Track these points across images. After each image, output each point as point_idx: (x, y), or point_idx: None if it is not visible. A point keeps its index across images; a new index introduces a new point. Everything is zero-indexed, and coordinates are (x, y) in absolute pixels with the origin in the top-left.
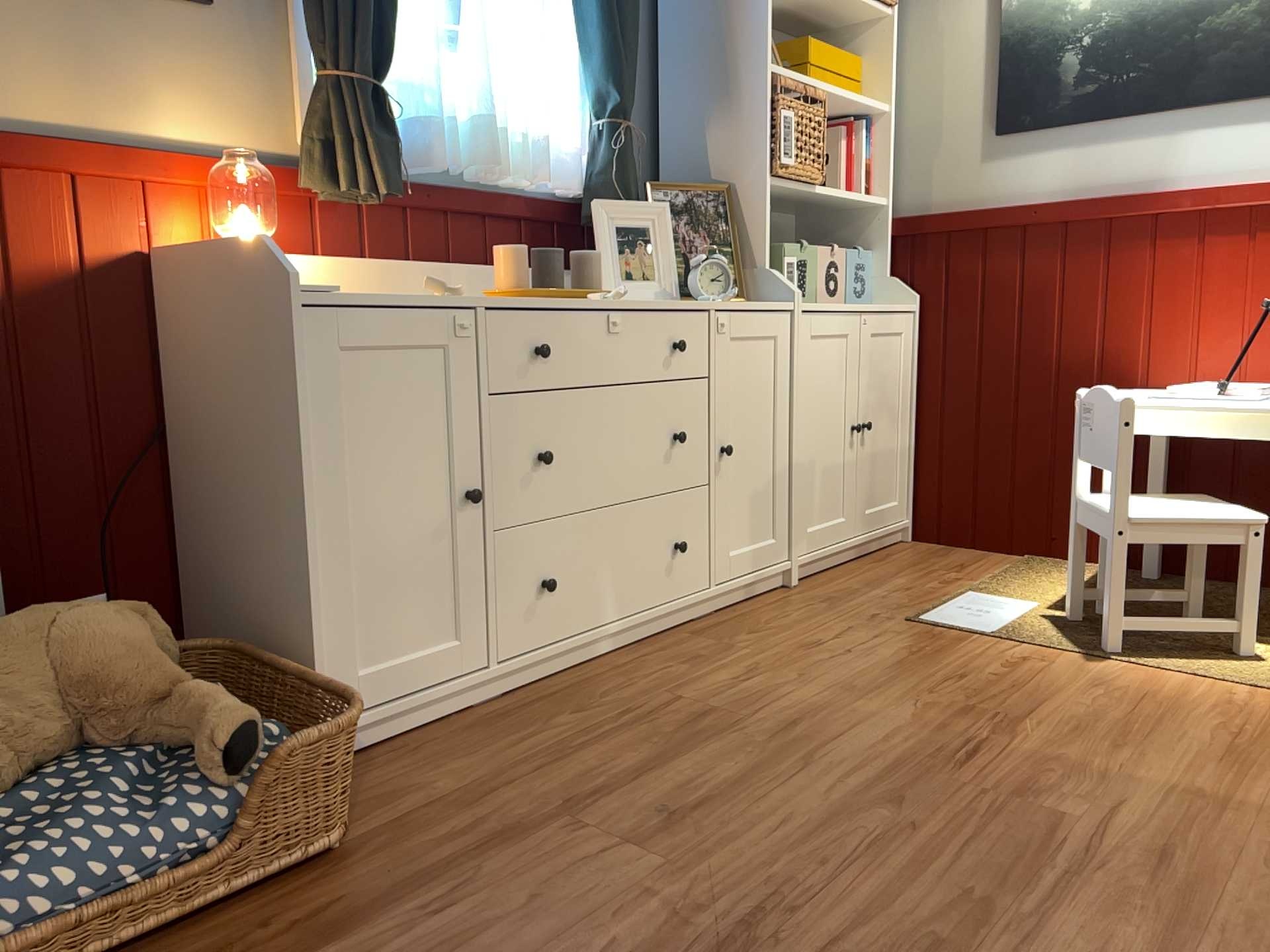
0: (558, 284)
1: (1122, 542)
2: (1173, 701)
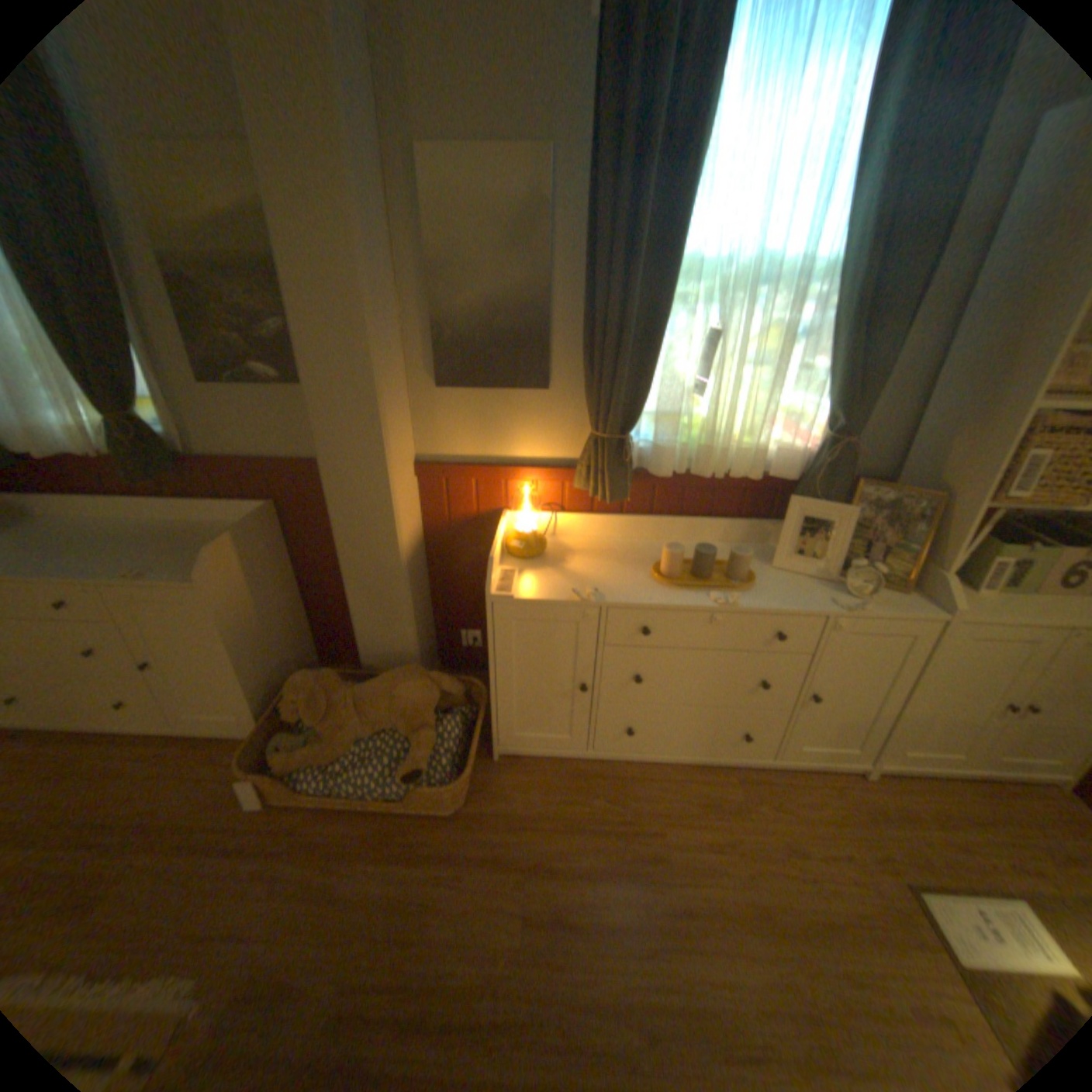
0: (706, 571)
1: None
2: None
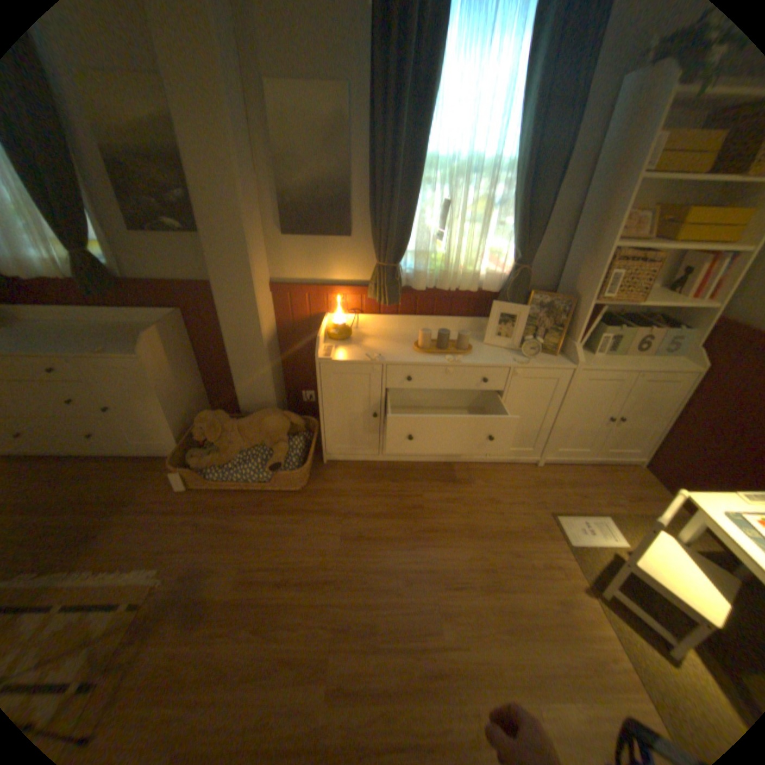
0: (444, 345)
1: (628, 570)
2: (579, 641)
